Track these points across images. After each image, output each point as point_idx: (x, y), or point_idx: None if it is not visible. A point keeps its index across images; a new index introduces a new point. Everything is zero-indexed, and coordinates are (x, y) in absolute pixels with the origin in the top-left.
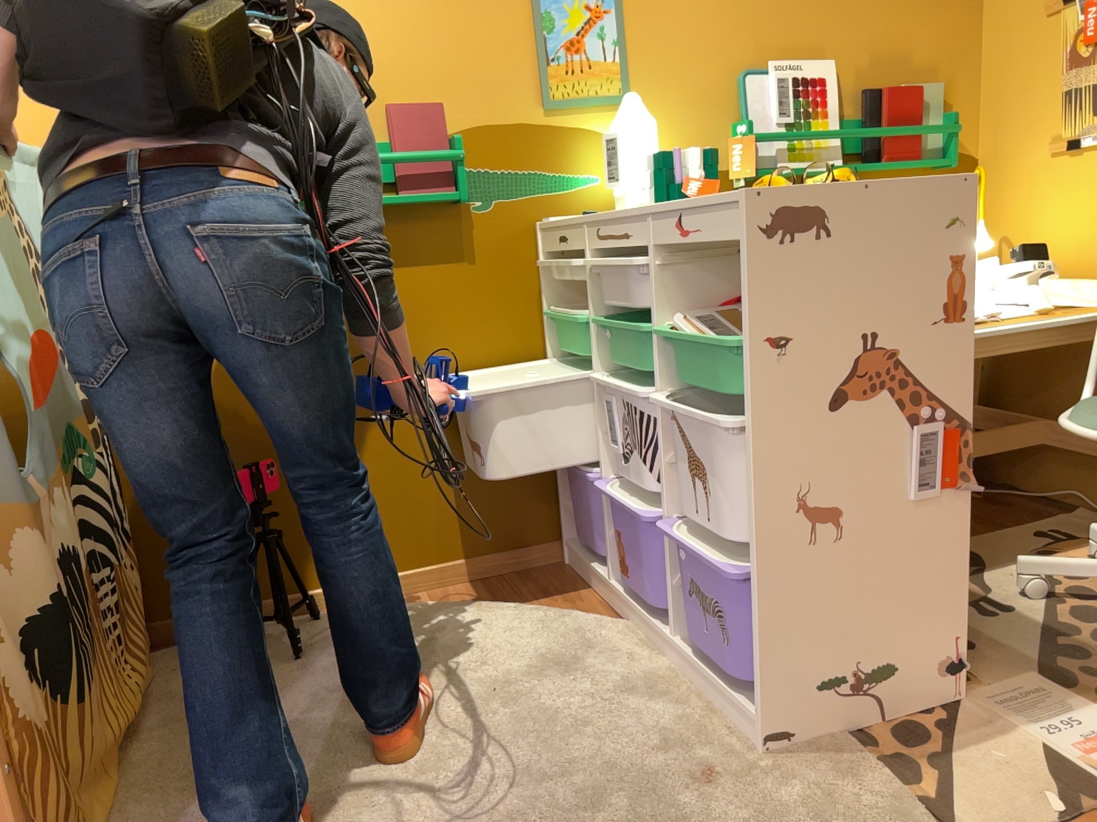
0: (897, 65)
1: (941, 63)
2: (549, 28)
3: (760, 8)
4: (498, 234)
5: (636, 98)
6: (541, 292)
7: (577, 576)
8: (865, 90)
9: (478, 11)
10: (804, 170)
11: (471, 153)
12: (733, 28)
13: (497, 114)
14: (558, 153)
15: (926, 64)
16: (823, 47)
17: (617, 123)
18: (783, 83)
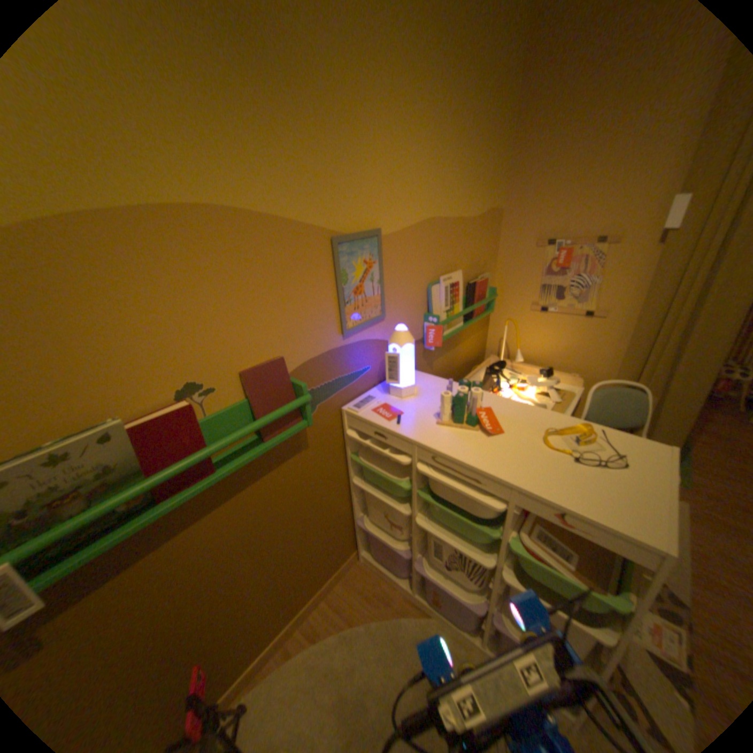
0: (477, 264)
1: (488, 260)
2: (346, 279)
3: (438, 244)
4: (322, 424)
5: (406, 328)
6: (345, 444)
7: (377, 576)
8: (470, 282)
9: (301, 275)
10: (455, 333)
11: (303, 381)
12: (427, 258)
13: (317, 348)
14: (351, 360)
15: (484, 261)
16: (457, 261)
17: (395, 345)
18: (447, 288)
